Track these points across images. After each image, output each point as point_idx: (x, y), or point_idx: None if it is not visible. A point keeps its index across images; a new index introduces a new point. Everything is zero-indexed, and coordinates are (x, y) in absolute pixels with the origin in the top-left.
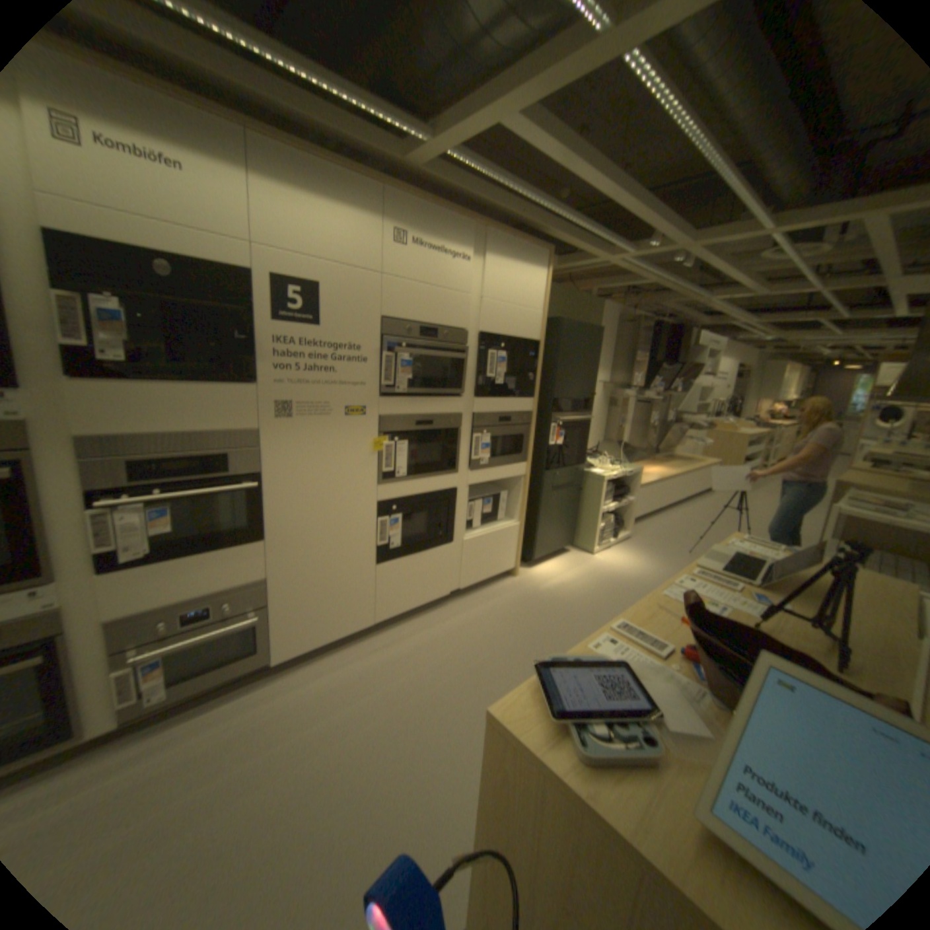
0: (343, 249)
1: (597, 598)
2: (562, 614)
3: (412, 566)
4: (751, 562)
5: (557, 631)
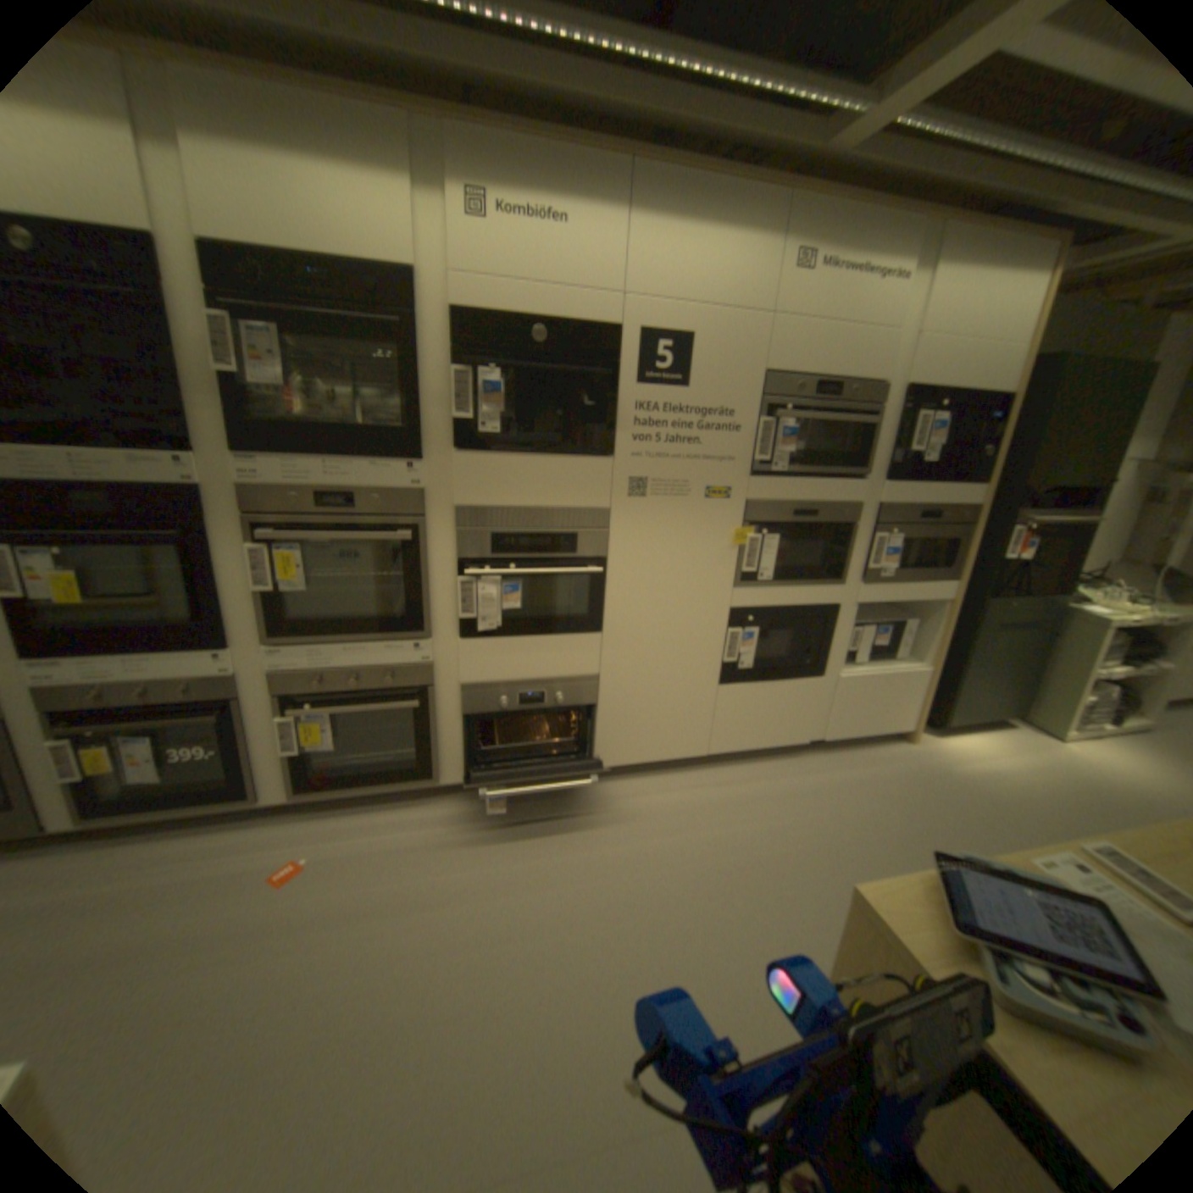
0: (727, 287)
1: (1060, 810)
2: (988, 817)
3: (764, 698)
4: None
5: (976, 839)
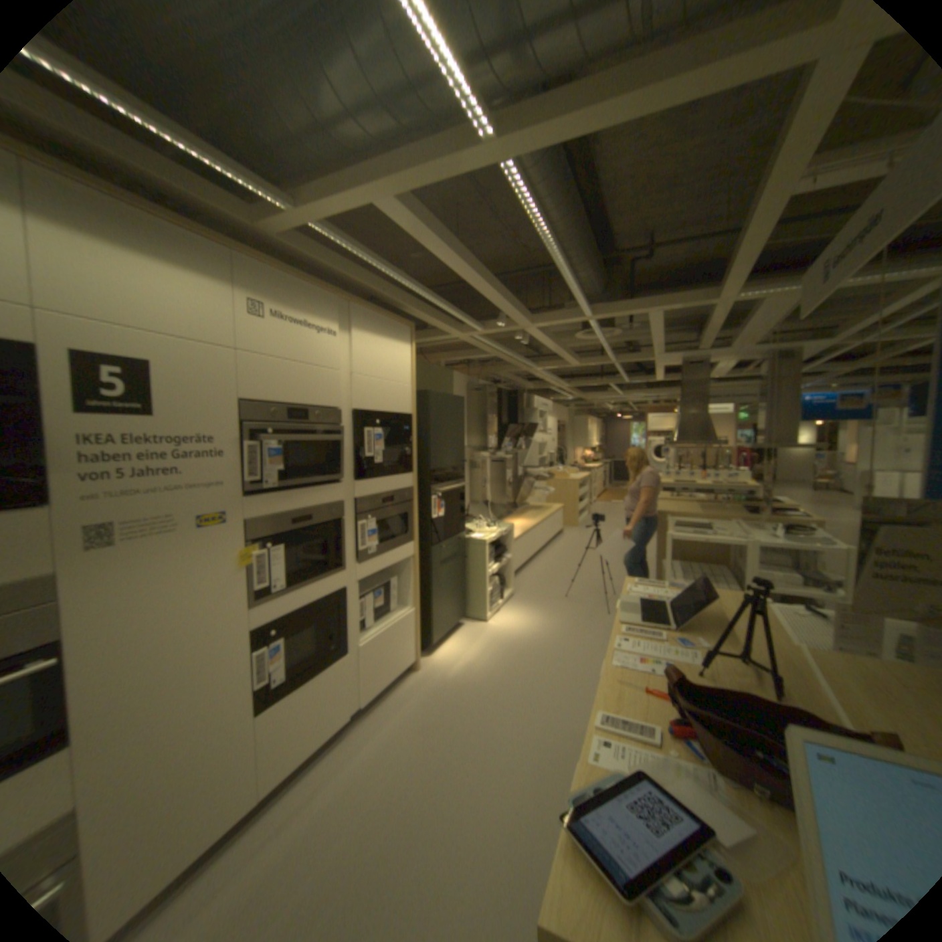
0: (180, 320)
1: (504, 670)
2: (478, 701)
3: (300, 703)
4: (653, 605)
5: (479, 724)
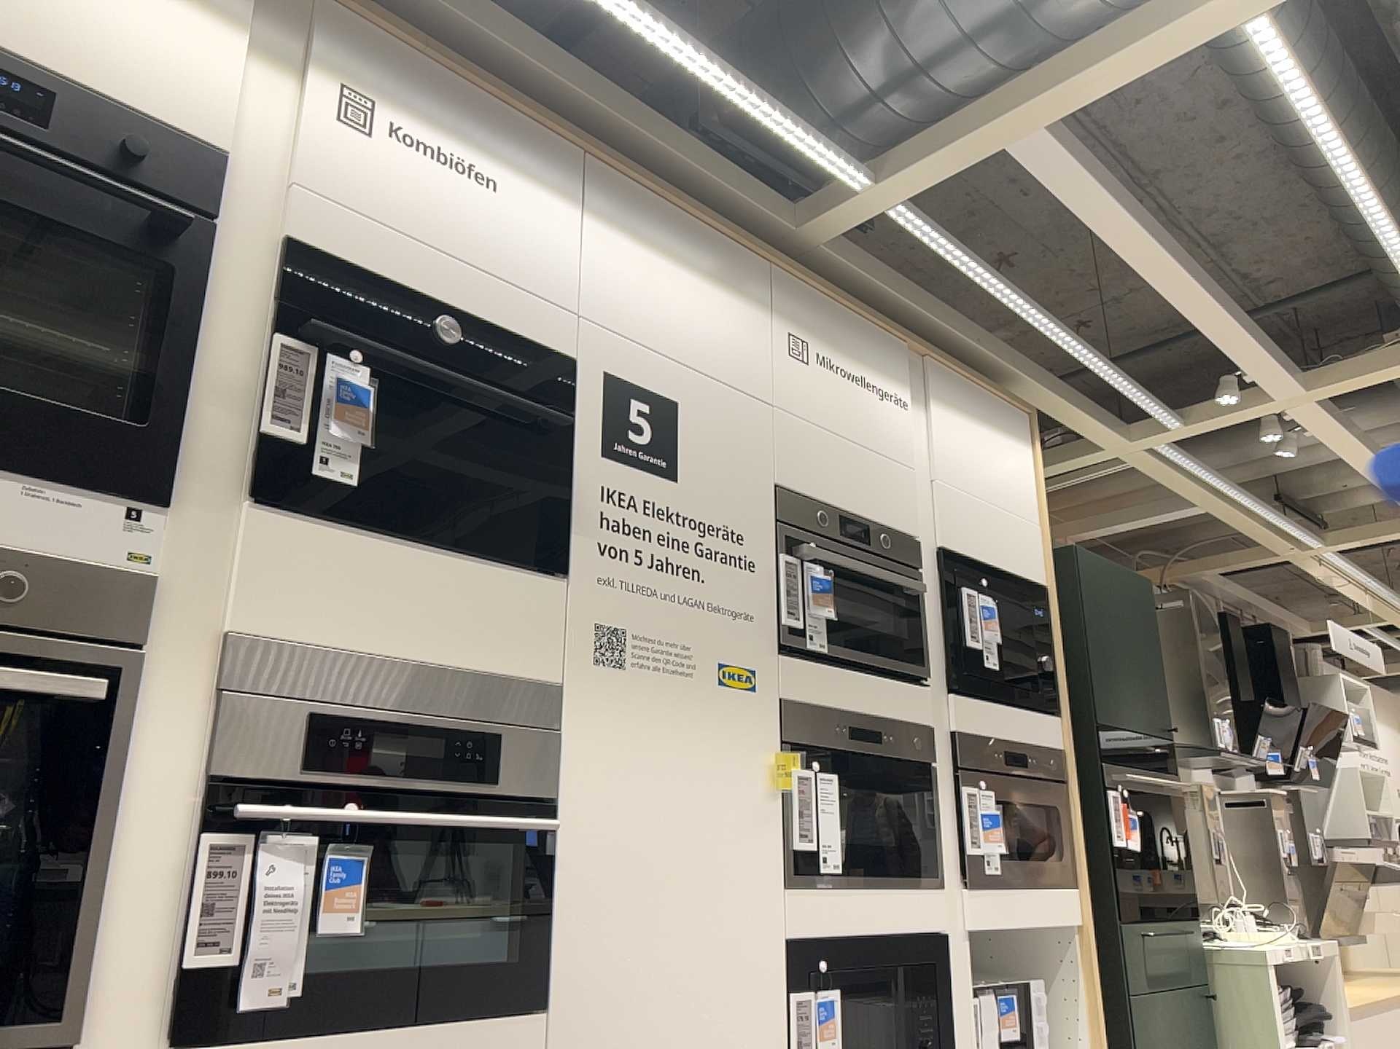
0: (711, 358)
1: None
2: None
3: None
4: None
5: None
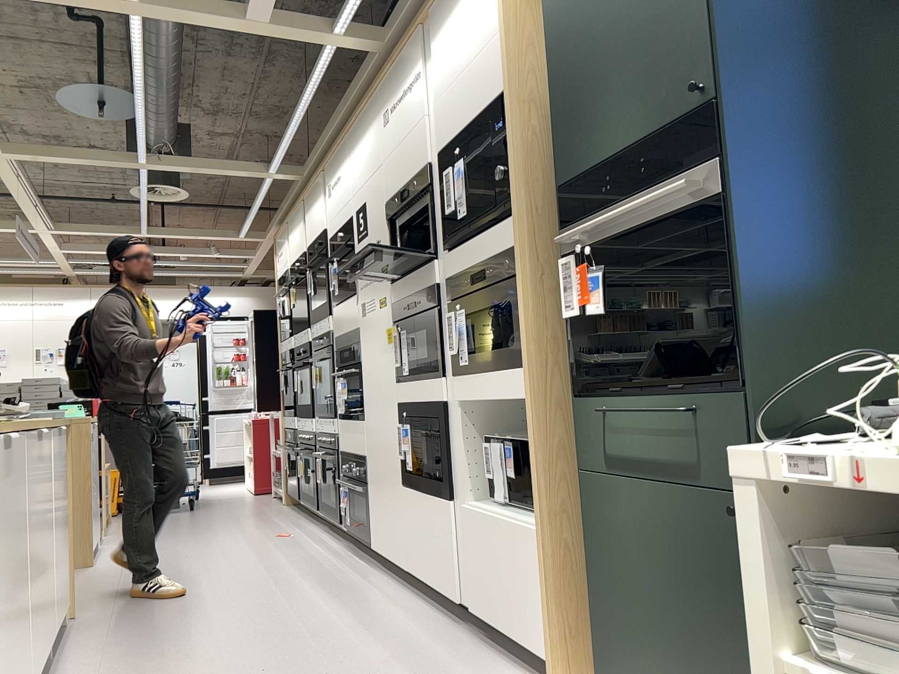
0: (369, 164)
1: None
2: None
3: (424, 514)
4: None
5: None
